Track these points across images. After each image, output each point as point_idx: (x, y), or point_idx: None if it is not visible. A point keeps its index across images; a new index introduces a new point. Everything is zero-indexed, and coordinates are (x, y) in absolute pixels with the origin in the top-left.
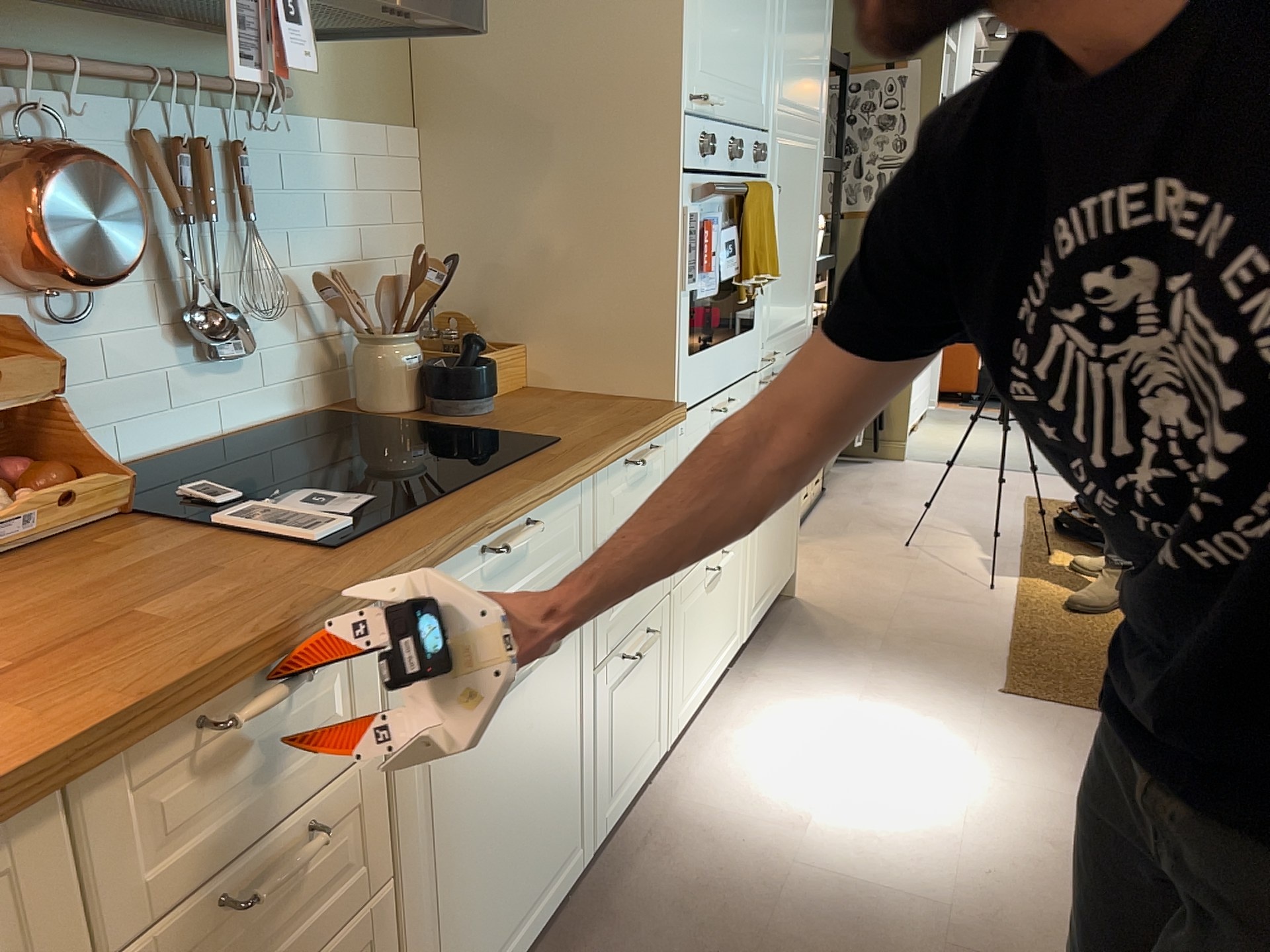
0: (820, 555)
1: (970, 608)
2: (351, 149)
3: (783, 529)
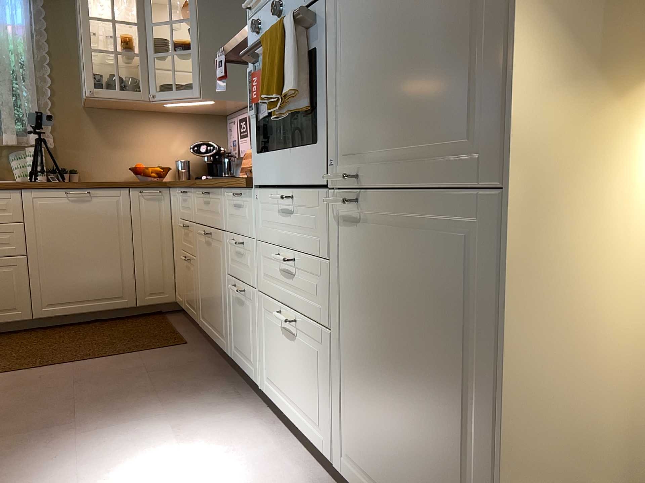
0: None
1: None
2: None
3: (424, 465)
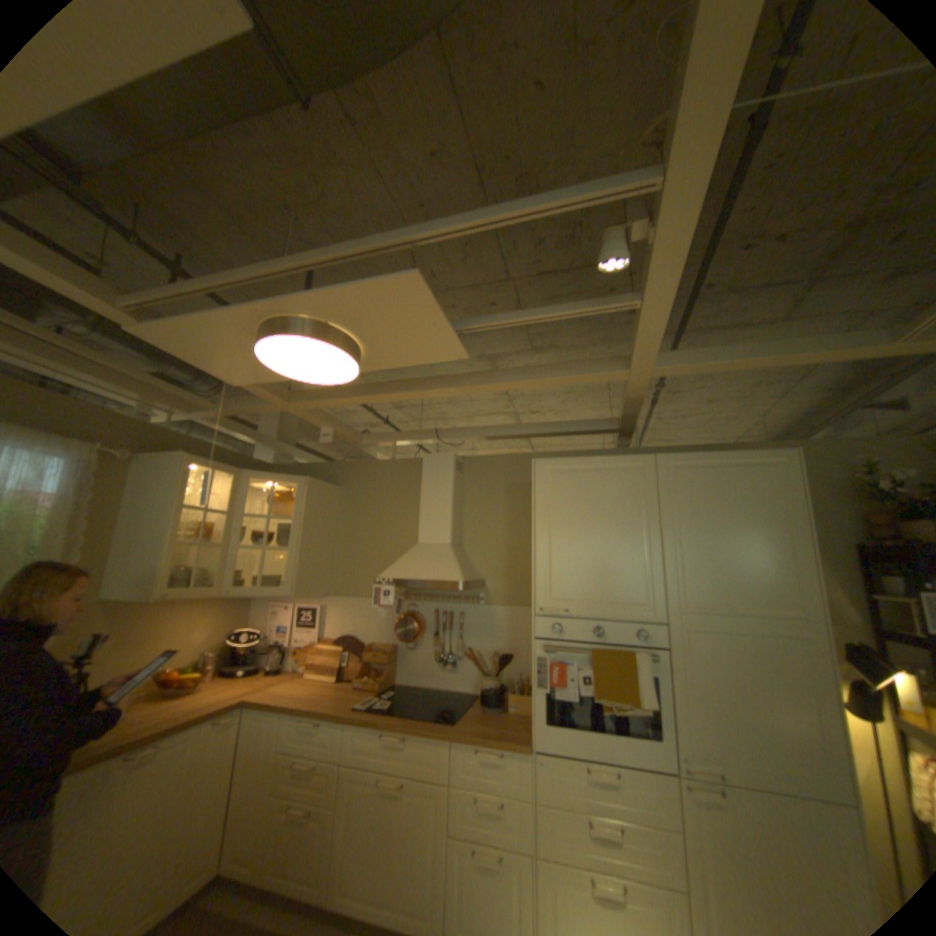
0: None
1: None
2: (507, 615)
3: None
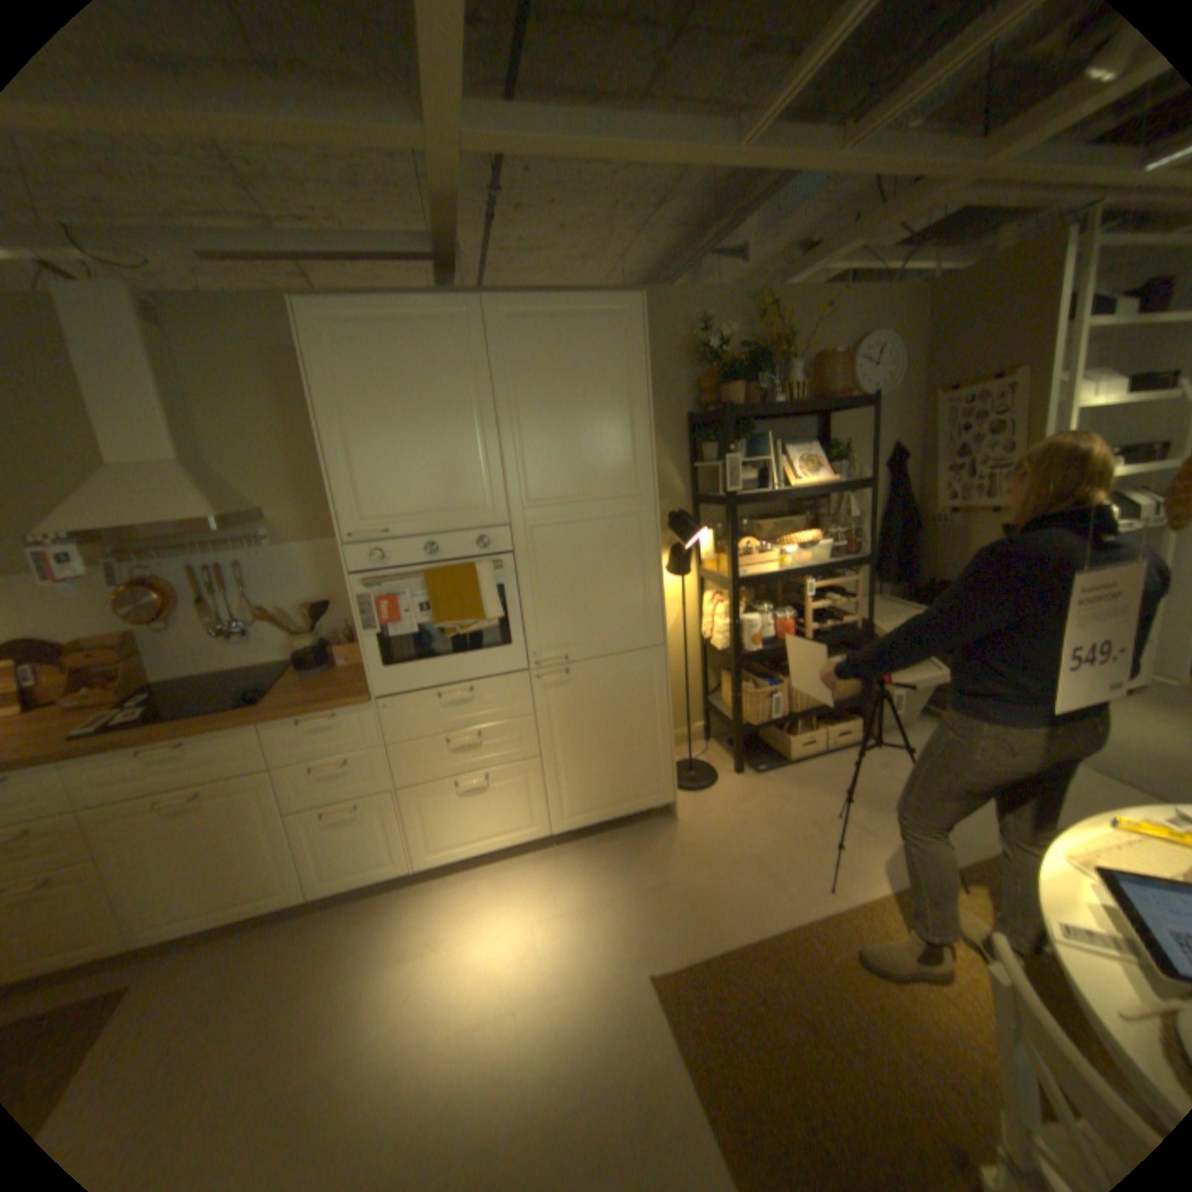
0: (755, 796)
1: (777, 899)
2: (311, 552)
3: (626, 771)
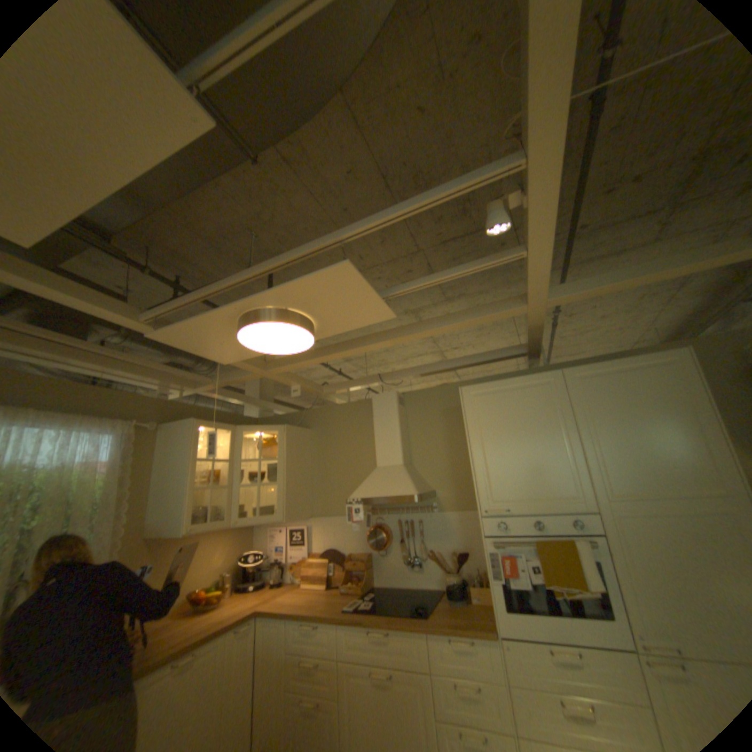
0: None
1: None
2: (459, 519)
3: None
